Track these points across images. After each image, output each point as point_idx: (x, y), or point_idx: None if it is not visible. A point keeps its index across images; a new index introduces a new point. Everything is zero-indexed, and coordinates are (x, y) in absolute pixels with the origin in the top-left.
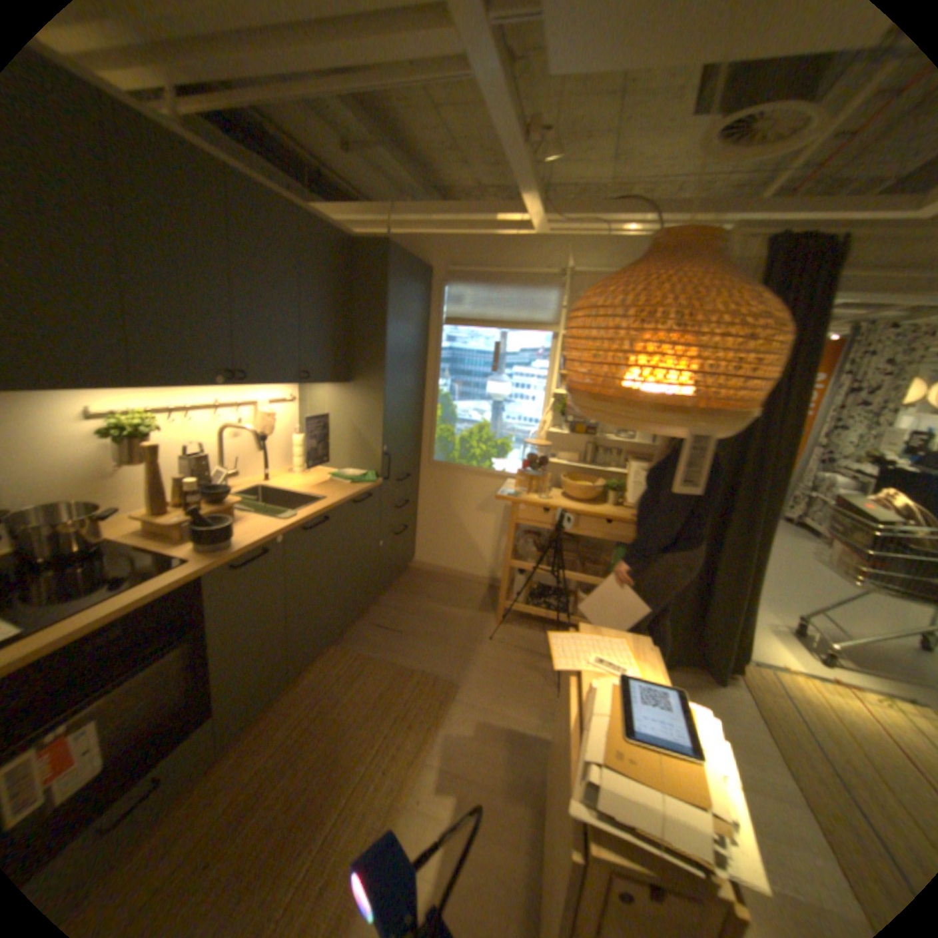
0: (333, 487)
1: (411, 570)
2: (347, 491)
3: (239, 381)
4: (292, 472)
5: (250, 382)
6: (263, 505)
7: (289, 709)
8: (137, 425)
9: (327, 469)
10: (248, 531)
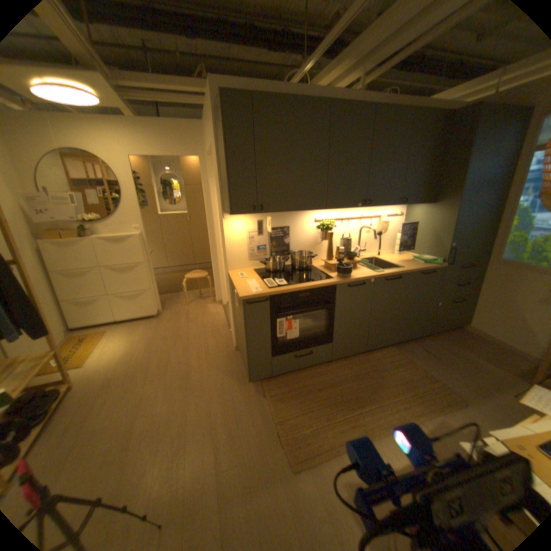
0: (411, 263)
1: (466, 331)
2: (418, 266)
3: (370, 205)
4: (393, 253)
5: (375, 205)
6: (370, 265)
7: (364, 362)
8: (329, 225)
9: (414, 254)
10: (359, 273)
